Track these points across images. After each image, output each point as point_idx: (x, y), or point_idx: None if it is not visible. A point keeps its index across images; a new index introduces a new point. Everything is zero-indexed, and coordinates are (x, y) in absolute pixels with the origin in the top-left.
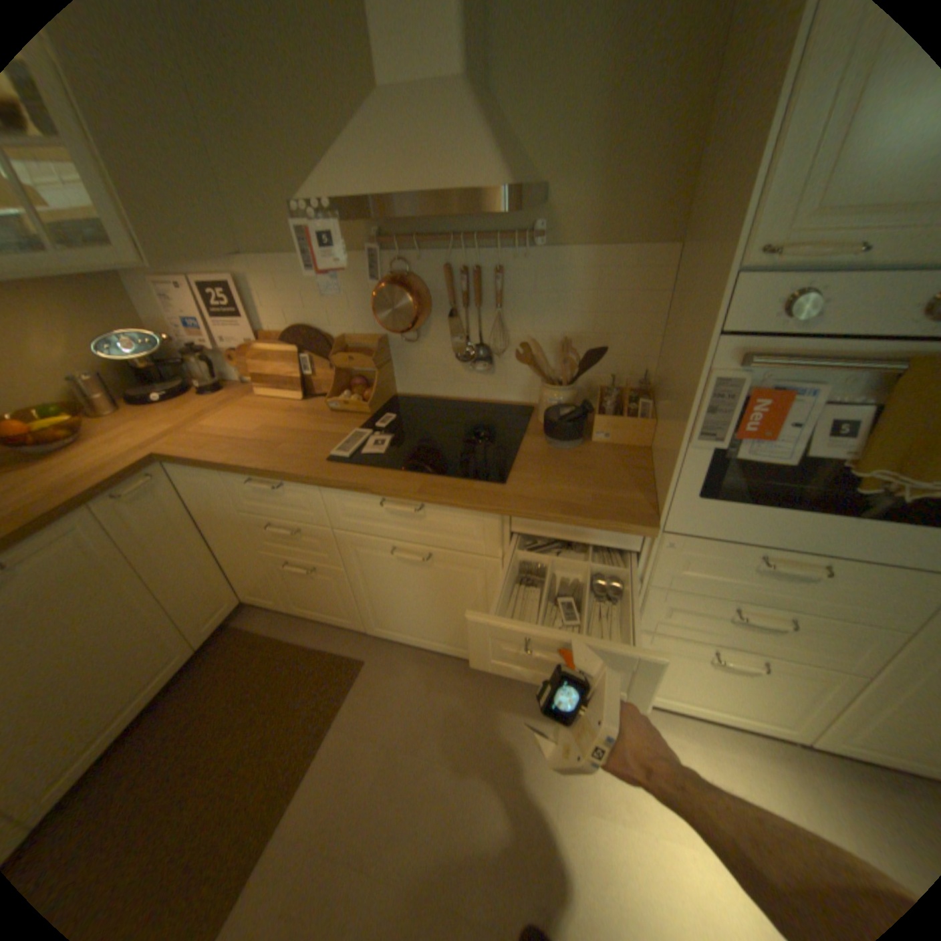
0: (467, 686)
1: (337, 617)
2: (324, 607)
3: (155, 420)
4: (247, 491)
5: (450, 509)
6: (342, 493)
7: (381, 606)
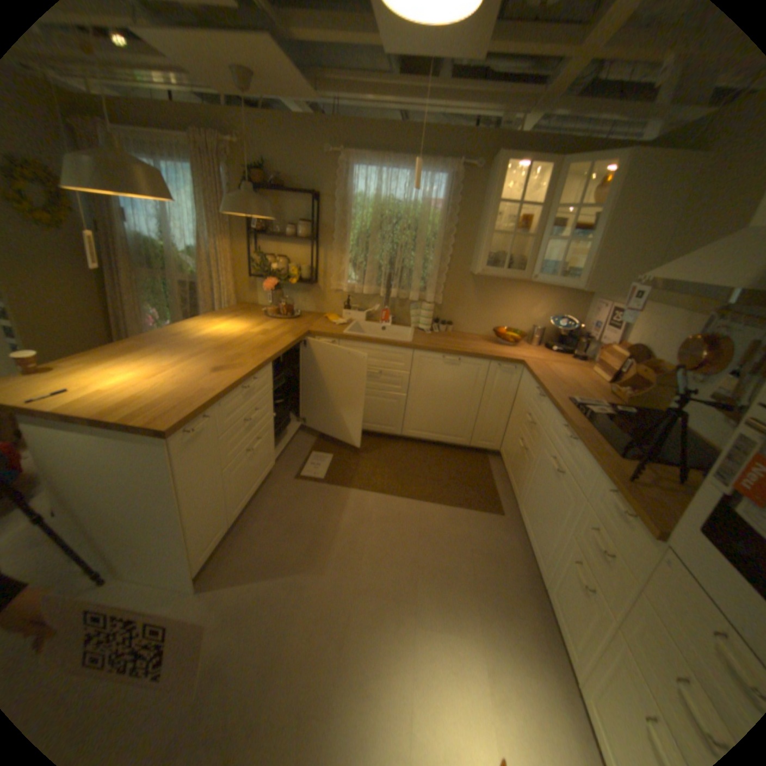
0: (524, 577)
1: (517, 486)
2: (517, 476)
3: (543, 355)
4: (535, 394)
5: (585, 449)
6: (558, 413)
7: (532, 492)
